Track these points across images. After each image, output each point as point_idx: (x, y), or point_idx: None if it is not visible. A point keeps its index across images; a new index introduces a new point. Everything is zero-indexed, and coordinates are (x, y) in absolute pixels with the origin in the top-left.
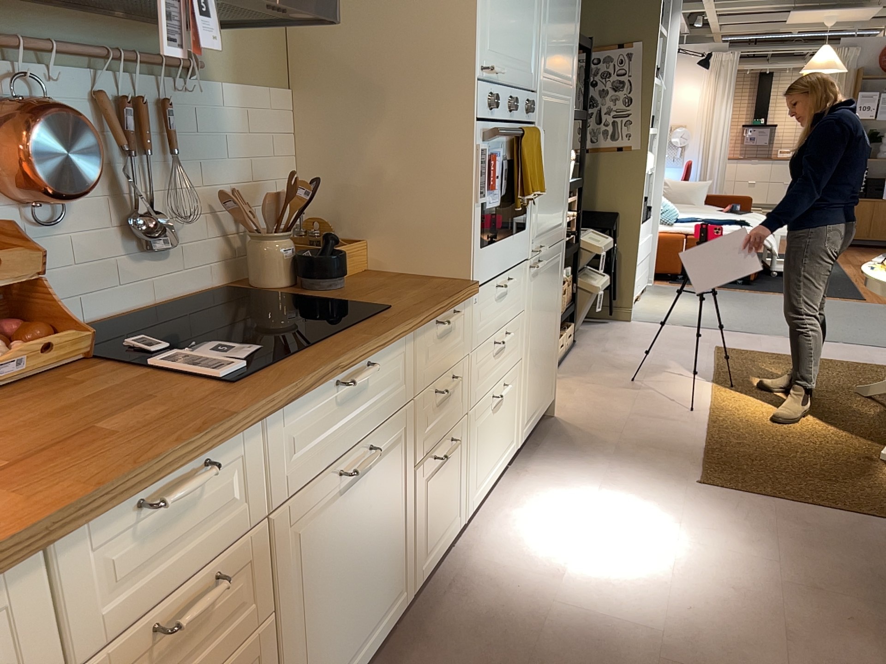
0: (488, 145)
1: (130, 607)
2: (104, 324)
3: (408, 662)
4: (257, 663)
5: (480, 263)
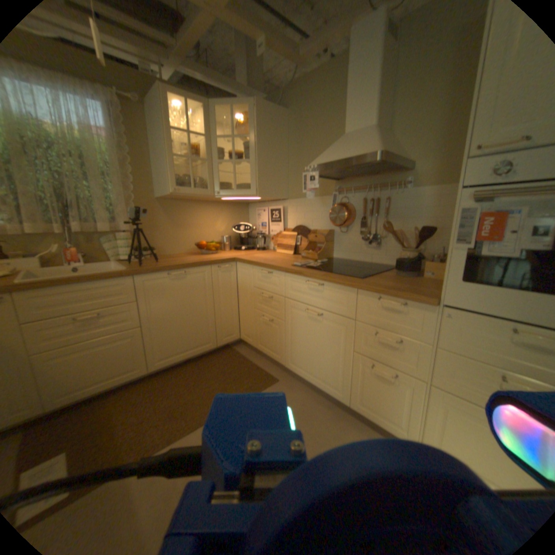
0: (493, 202)
1: (259, 286)
2: (352, 261)
3: (325, 412)
4: (278, 328)
5: (460, 291)
